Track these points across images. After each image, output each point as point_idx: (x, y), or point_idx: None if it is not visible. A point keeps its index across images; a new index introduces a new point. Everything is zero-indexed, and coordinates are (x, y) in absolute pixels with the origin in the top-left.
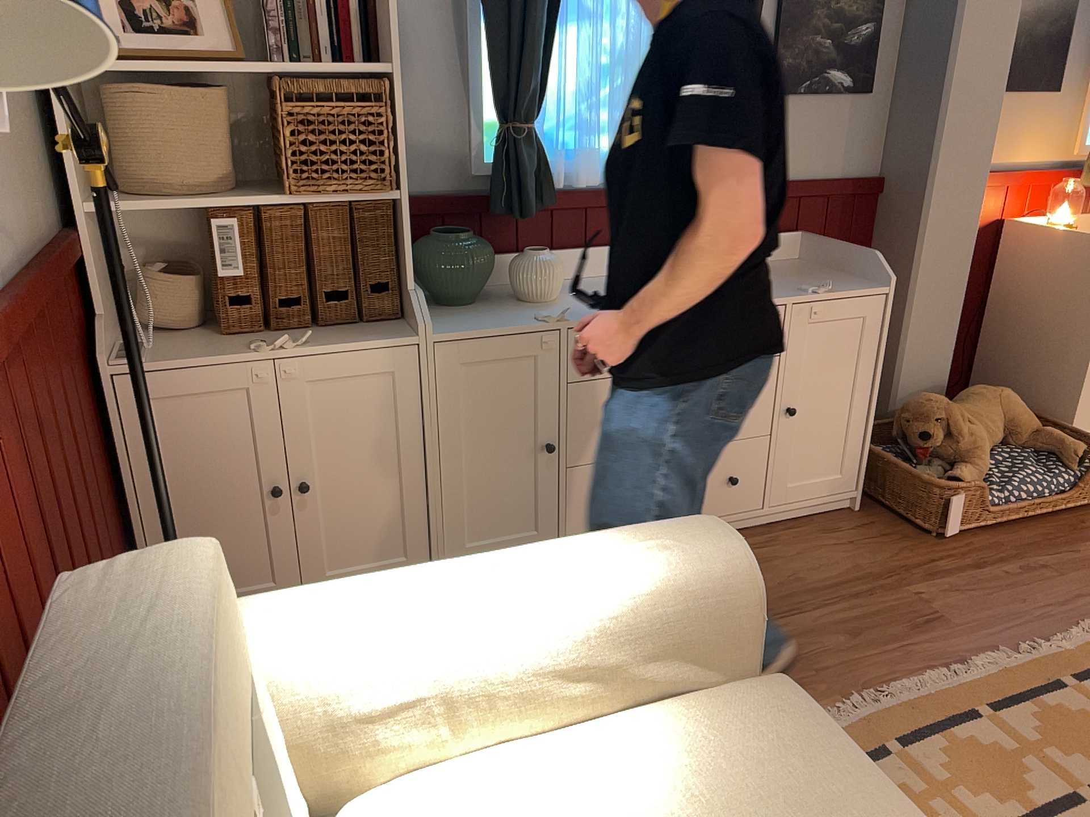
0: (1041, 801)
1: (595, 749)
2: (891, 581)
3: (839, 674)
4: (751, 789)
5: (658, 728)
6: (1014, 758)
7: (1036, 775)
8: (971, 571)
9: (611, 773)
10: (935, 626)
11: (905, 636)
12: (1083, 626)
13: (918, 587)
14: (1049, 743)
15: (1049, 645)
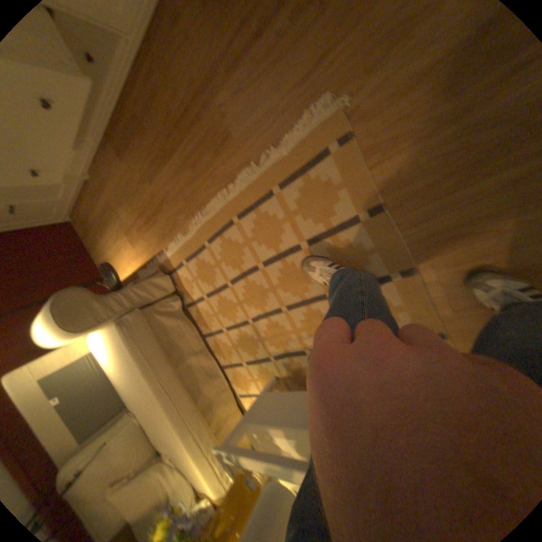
0: (245, 267)
1: (98, 340)
2: (207, 93)
3: (191, 199)
4: (117, 359)
5: (102, 337)
6: (241, 245)
7: (246, 254)
8: (253, 47)
9: (102, 347)
10: (224, 145)
11: (212, 160)
12: (305, 115)
13: (220, 94)
14: (254, 236)
15: (274, 154)
